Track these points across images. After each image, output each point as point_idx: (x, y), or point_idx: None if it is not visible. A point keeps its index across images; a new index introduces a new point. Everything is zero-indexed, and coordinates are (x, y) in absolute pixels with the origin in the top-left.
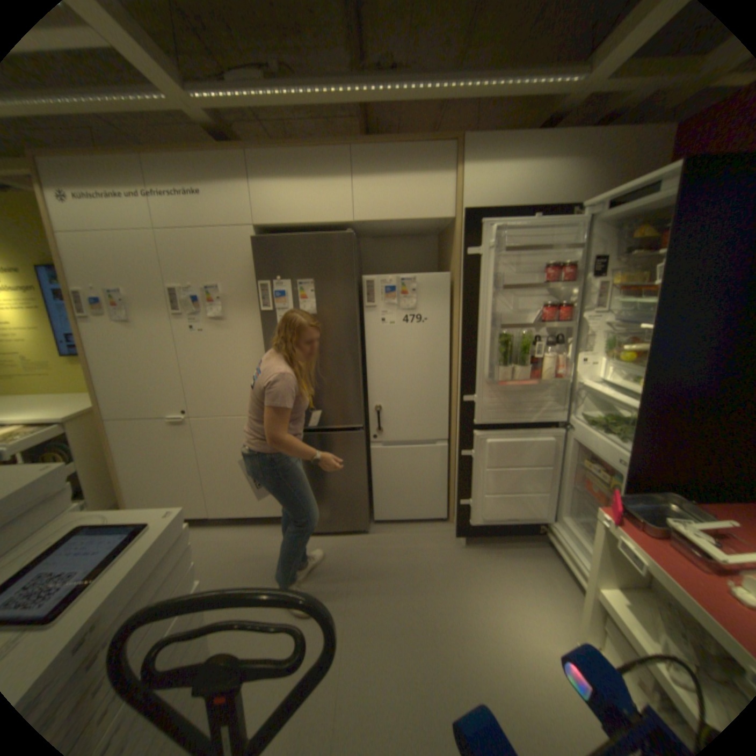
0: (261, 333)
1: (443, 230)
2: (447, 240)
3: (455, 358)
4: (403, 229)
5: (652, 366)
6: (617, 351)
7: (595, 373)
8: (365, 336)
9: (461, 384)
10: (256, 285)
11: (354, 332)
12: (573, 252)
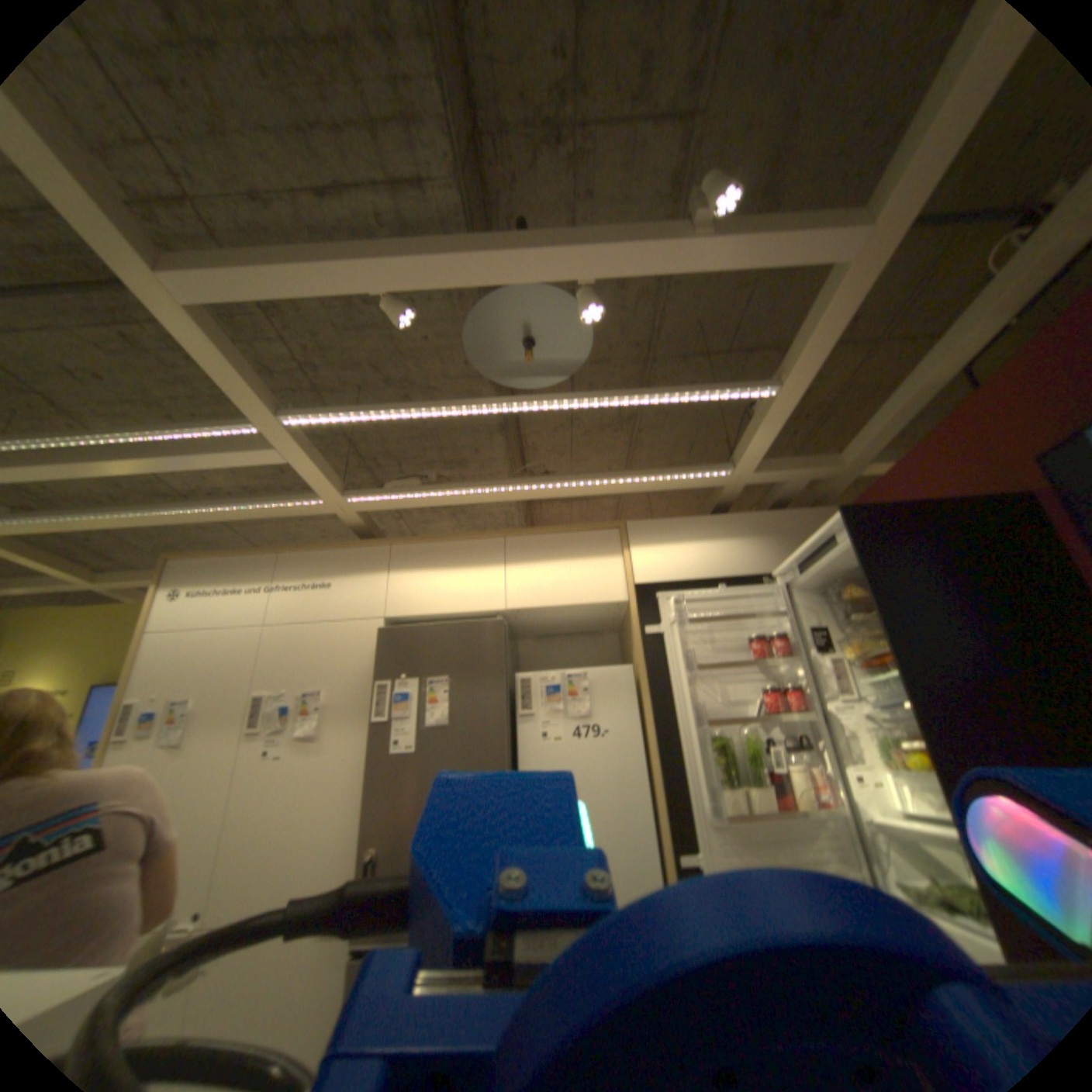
0: (366, 760)
1: (620, 620)
2: (626, 630)
3: (661, 793)
4: (569, 620)
5: (939, 752)
6: (898, 755)
7: (886, 800)
8: (519, 763)
9: (677, 839)
10: (373, 689)
11: (501, 750)
12: (786, 629)
